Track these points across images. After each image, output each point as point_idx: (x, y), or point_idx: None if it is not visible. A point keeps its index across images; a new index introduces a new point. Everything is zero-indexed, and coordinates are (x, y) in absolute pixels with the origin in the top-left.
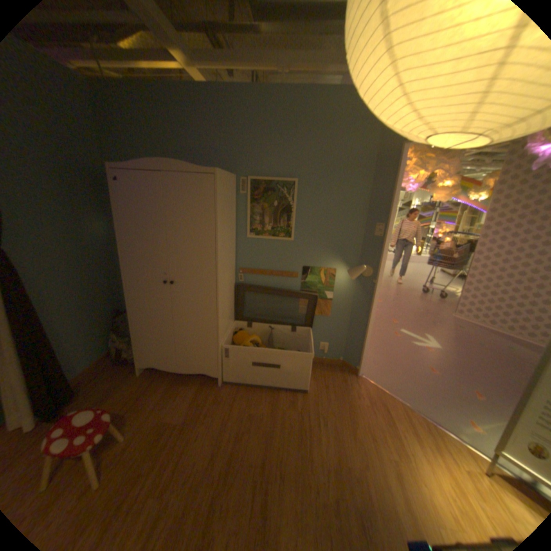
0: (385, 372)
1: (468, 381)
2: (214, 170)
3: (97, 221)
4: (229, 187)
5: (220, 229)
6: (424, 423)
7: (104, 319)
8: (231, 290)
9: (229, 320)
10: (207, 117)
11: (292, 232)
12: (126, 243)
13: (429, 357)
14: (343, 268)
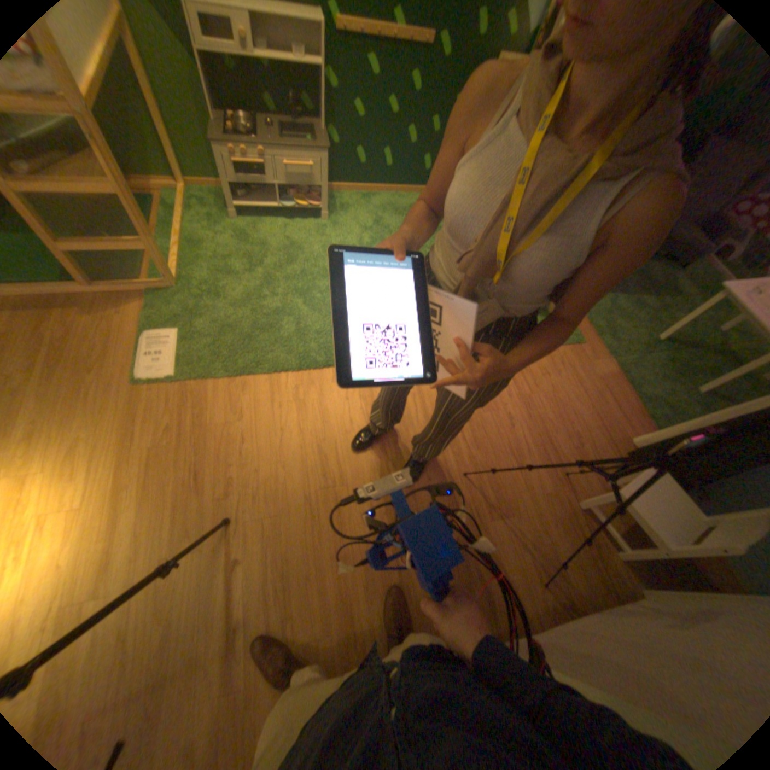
0: None
1: None
2: None
3: None
4: None
5: None
6: None
7: None
8: None
9: None
10: None
11: None
12: None
13: None
14: None
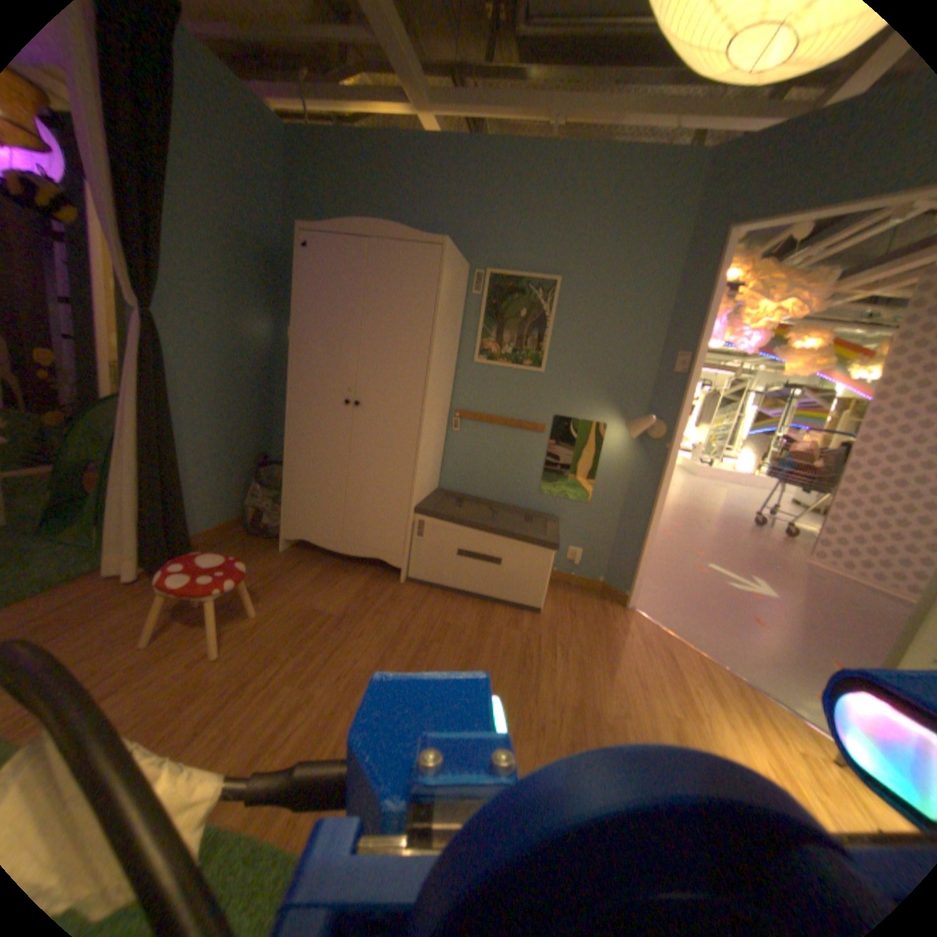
0: (672, 612)
1: (819, 646)
2: (442, 241)
3: (260, 317)
4: (458, 278)
5: (438, 330)
6: (731, 683)
7: (244, 465)
8: (438, 439)
9: (429, 486)
10: (439, 181)
11: (543, 360)
12: (301, 340)
13: (753, 605)
14: (617, 424)
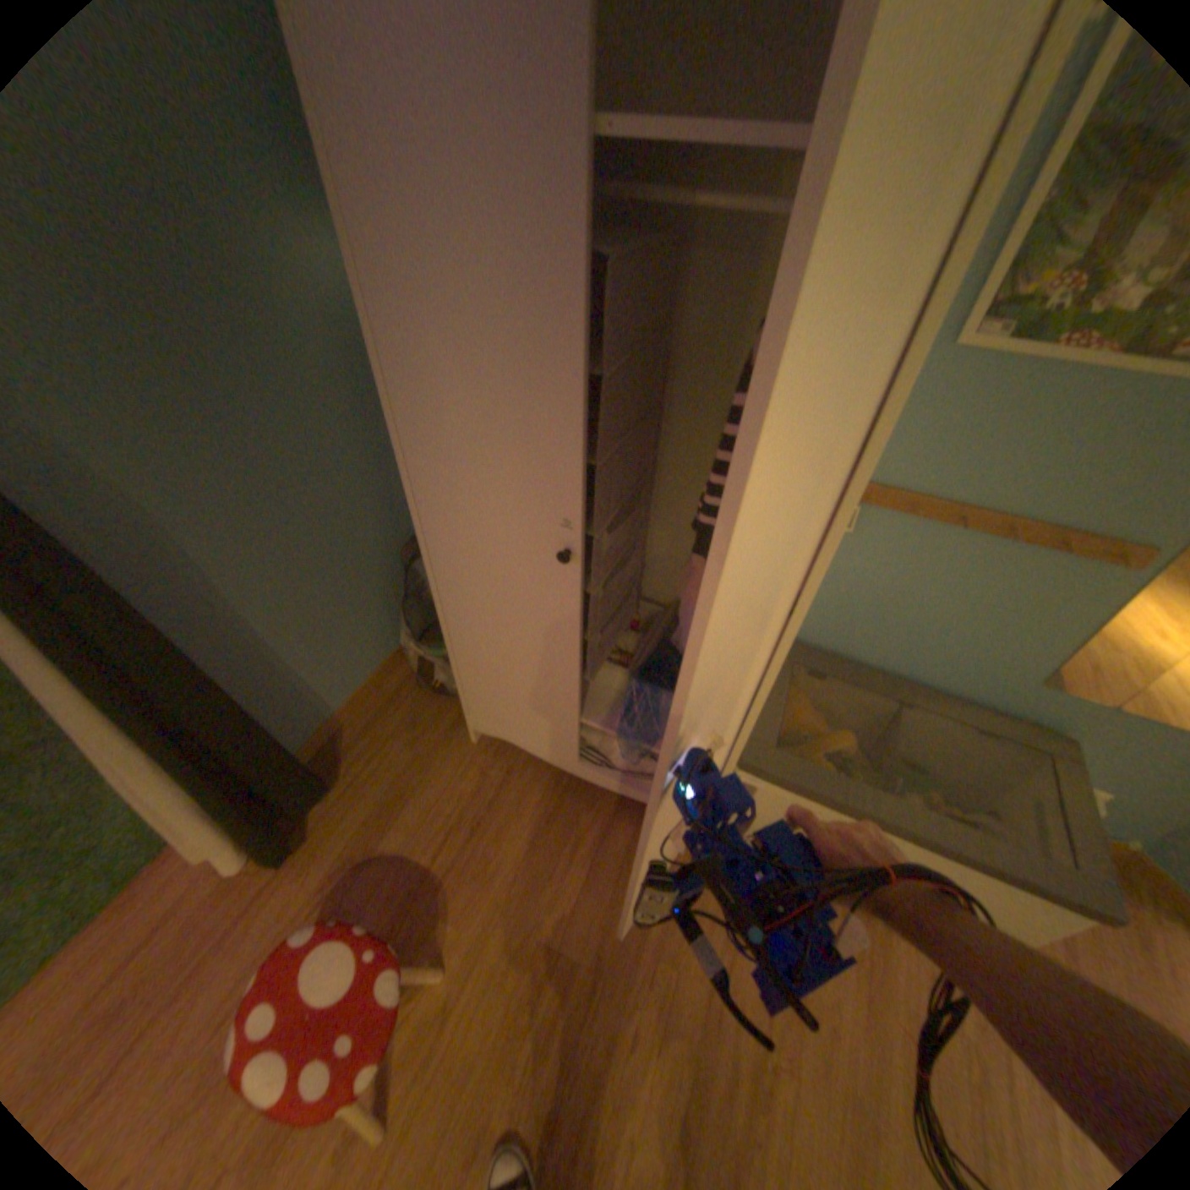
0: None
1: None
2: None
3: (310, 222)
4: None
5: None
6: None
7: (383, 569)
8: None
9: None
10: None
11: None
12: (408, 366)
13: None
14: None
